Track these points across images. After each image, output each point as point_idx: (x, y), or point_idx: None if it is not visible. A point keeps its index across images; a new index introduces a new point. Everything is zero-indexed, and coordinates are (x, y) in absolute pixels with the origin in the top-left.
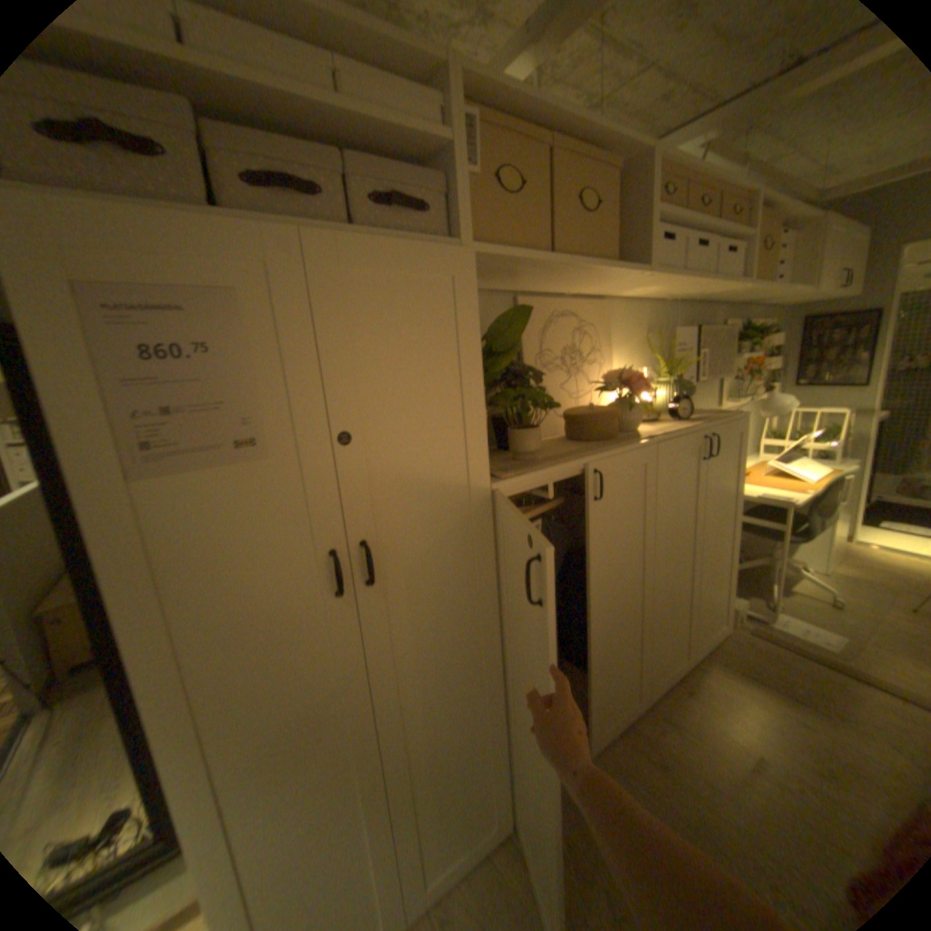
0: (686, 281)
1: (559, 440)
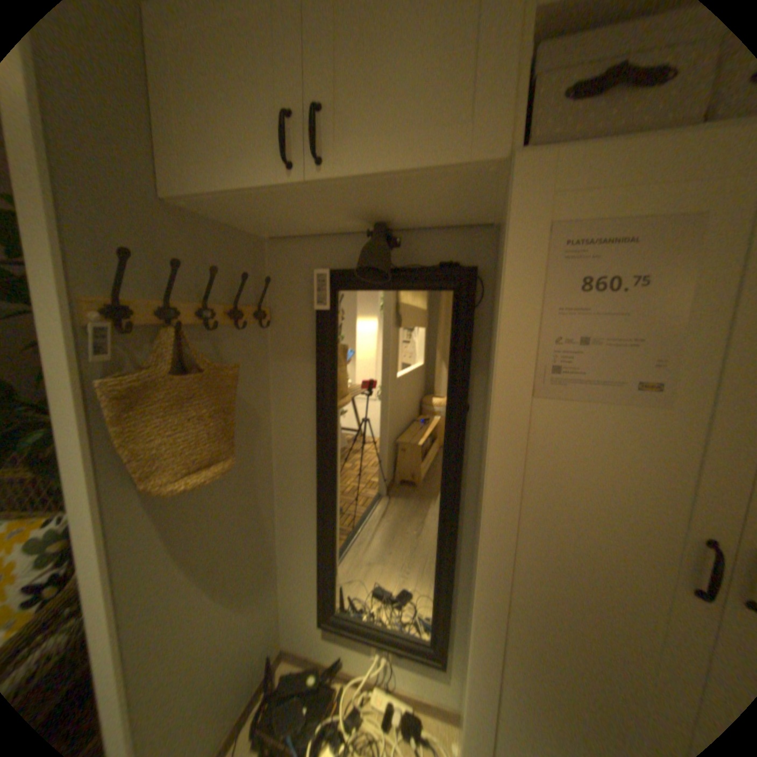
0: None
1: None
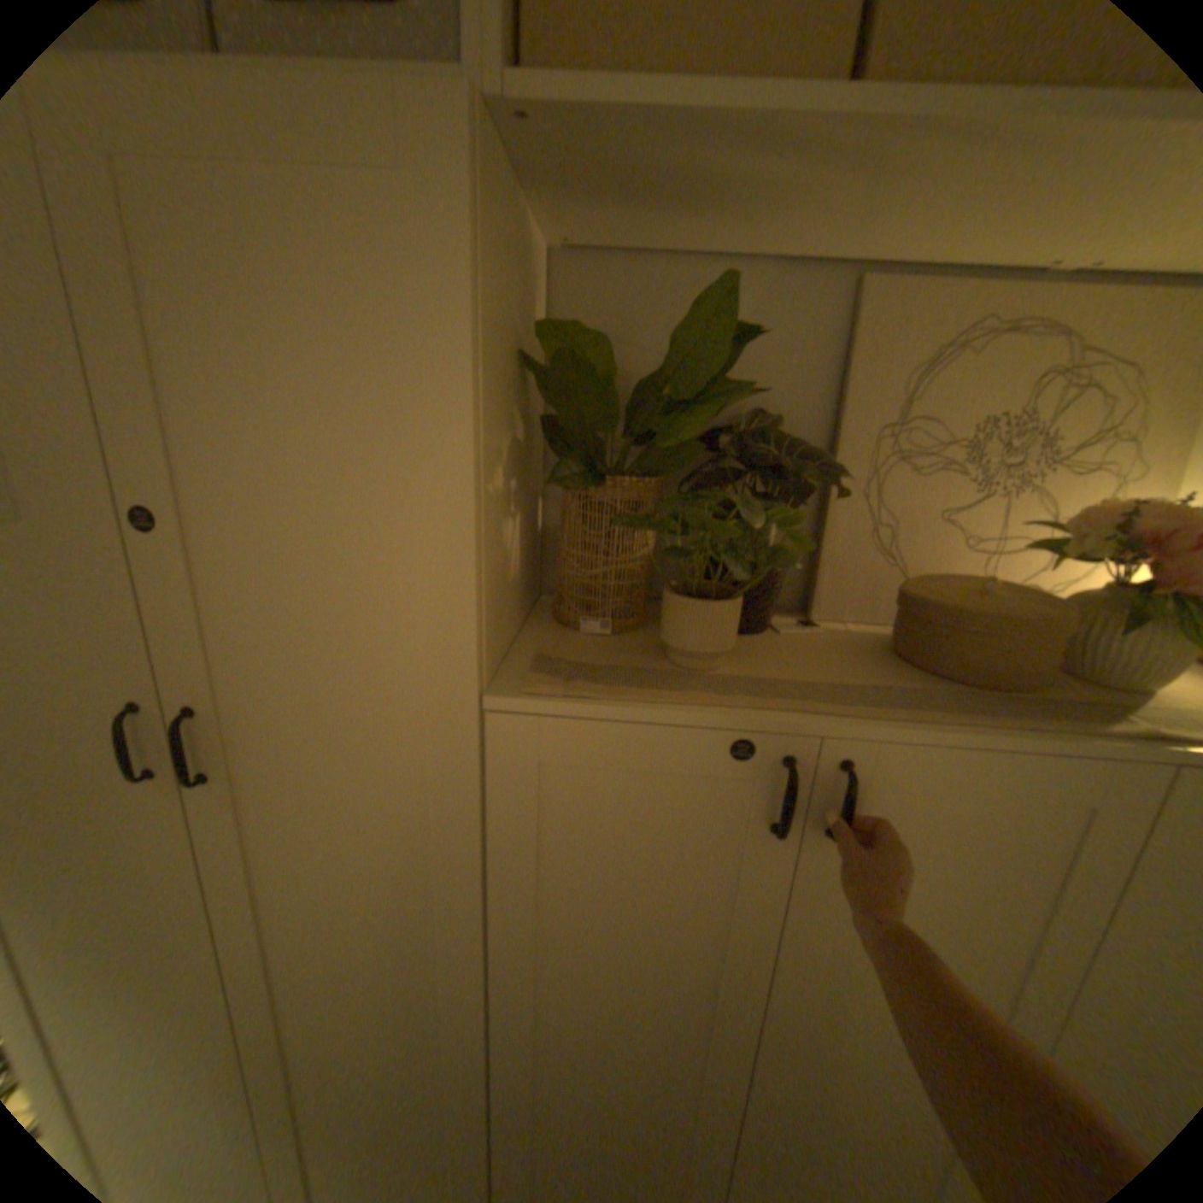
0: None
1: (864, 643)
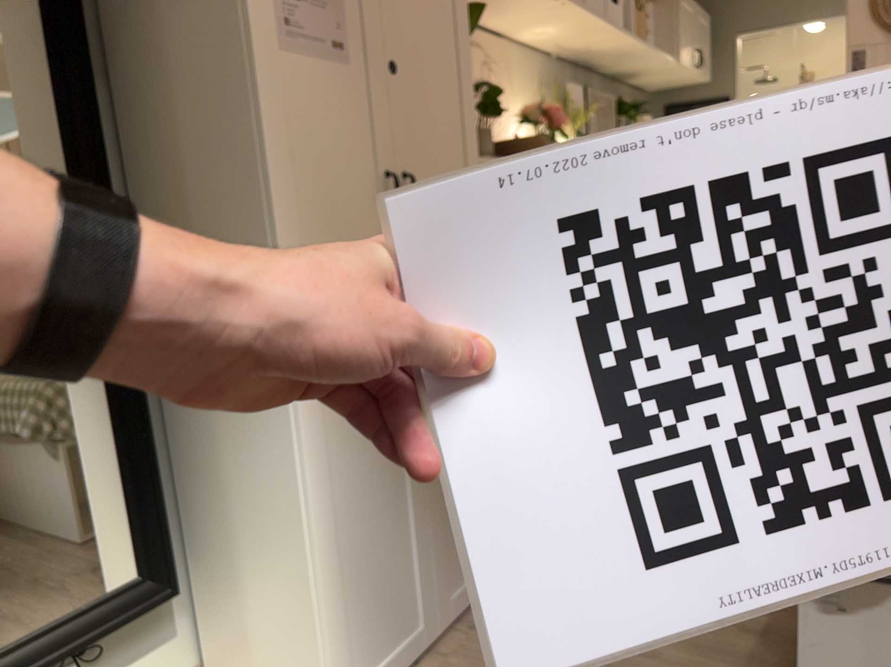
0: (584, 21)
1: None
